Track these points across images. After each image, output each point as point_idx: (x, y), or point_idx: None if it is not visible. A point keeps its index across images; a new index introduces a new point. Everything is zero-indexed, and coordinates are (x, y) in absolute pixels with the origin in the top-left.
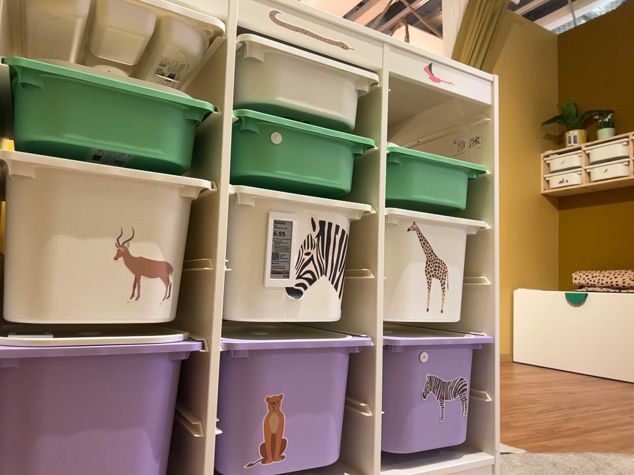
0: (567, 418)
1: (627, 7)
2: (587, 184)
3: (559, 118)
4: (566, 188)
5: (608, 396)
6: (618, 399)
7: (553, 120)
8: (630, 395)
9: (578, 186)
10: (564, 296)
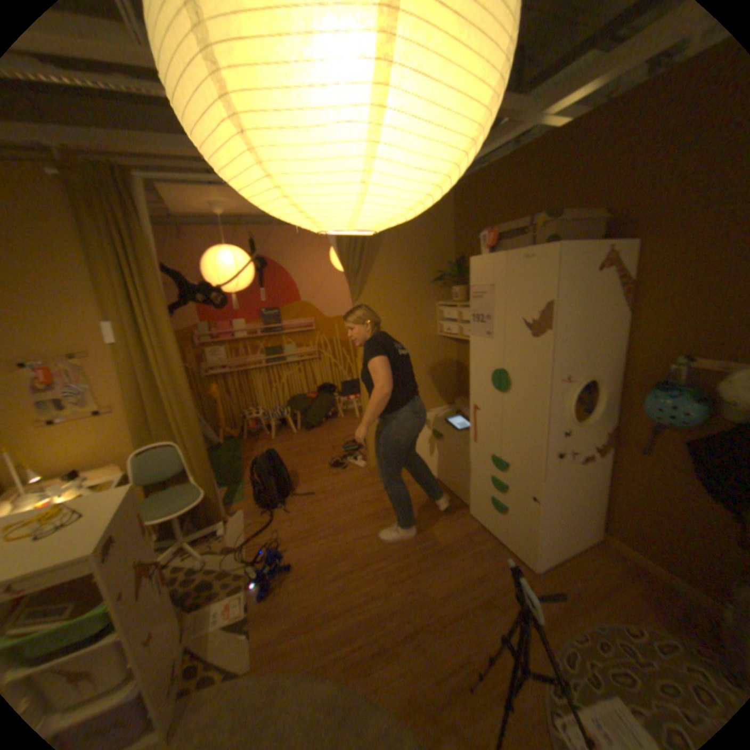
0: (338, 600)
1: (502, 160)
2: (463, 339)
3: (448, 275)
4: (452, 337)
5: (413, 543)
6: (416, 548)
7: (446, 275)
8: (434, 537)
9: (459, 338)
10: (433, 435)
